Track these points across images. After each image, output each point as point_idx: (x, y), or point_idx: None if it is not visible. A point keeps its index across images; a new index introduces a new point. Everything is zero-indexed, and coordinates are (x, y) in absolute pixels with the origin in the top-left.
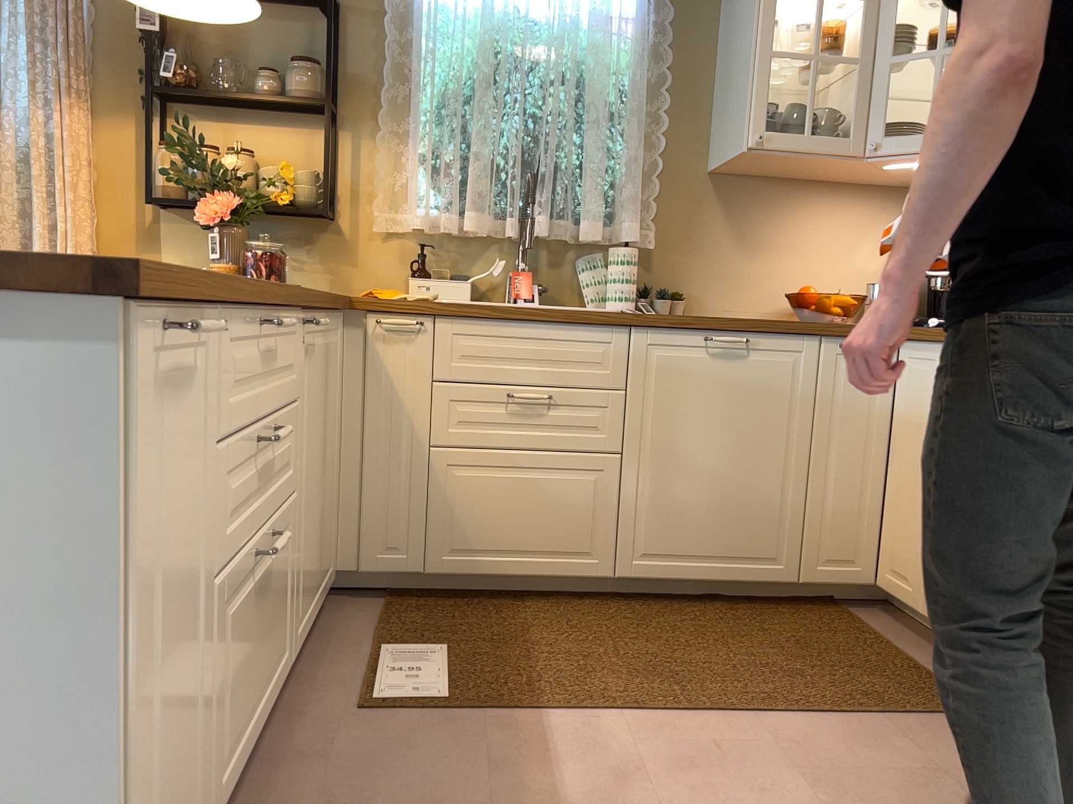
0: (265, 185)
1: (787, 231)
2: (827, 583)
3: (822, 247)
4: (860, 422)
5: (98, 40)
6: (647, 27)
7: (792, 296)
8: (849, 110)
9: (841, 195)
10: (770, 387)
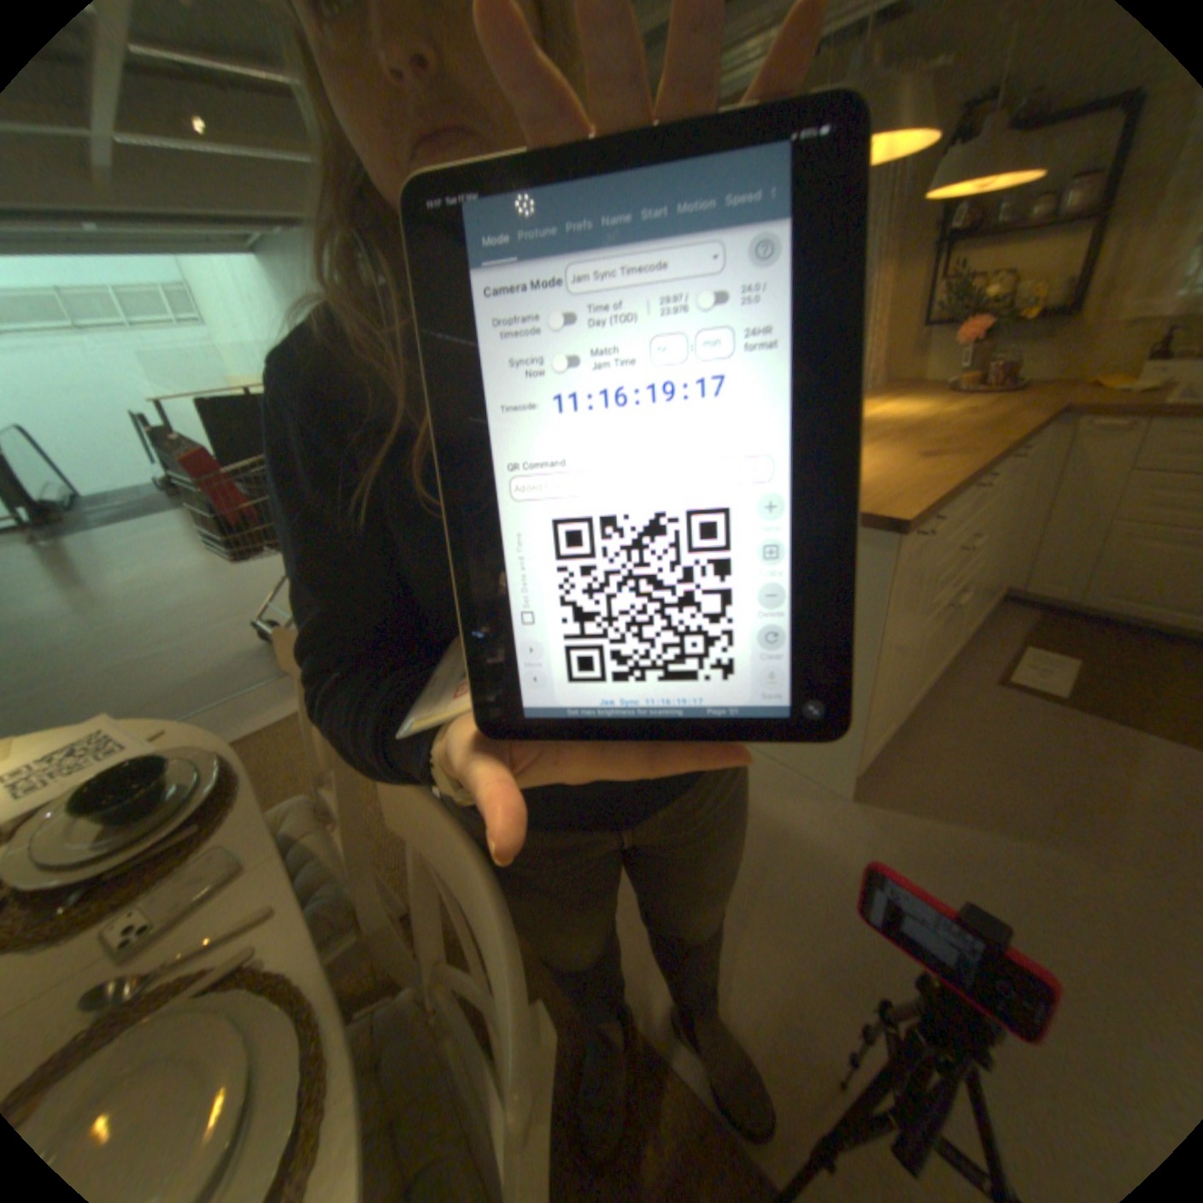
0: (1015, 298)
1: None
2: None
3: None
4: None
5: (905, 204)
6: None
7: None
8: None
9: None
10: None
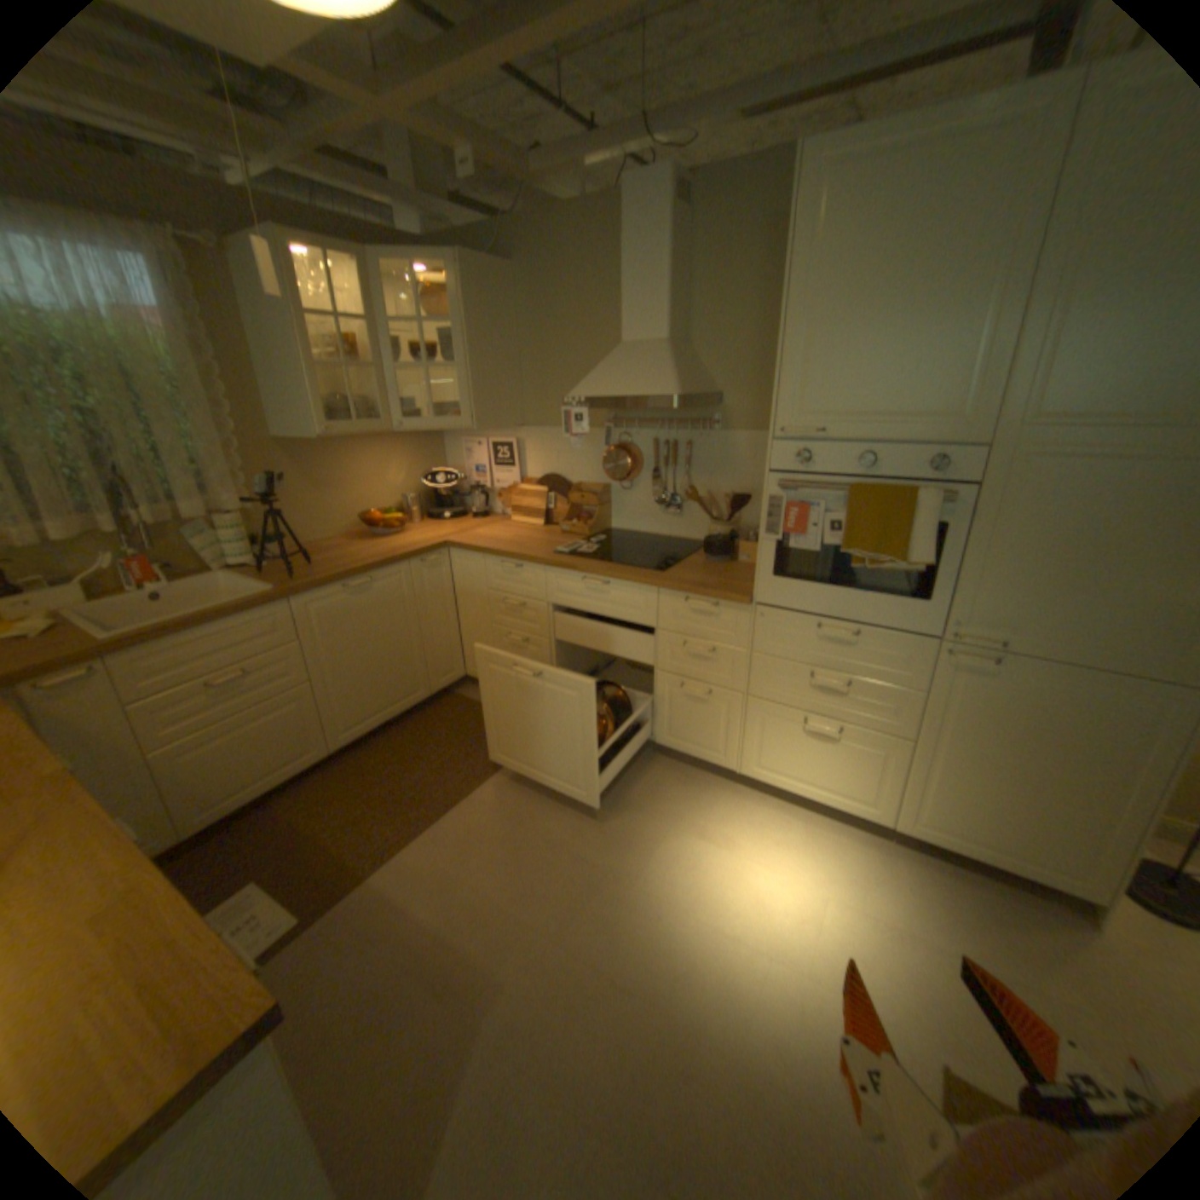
0: None
1: (341, 474)
2: (445, 689)
3: (366, 479)
4: (440, 601)
5: None
6: (173, 320)
7: (356, 515)
8: (371, 396)
9: (369, 442)
10: (389, 602)
